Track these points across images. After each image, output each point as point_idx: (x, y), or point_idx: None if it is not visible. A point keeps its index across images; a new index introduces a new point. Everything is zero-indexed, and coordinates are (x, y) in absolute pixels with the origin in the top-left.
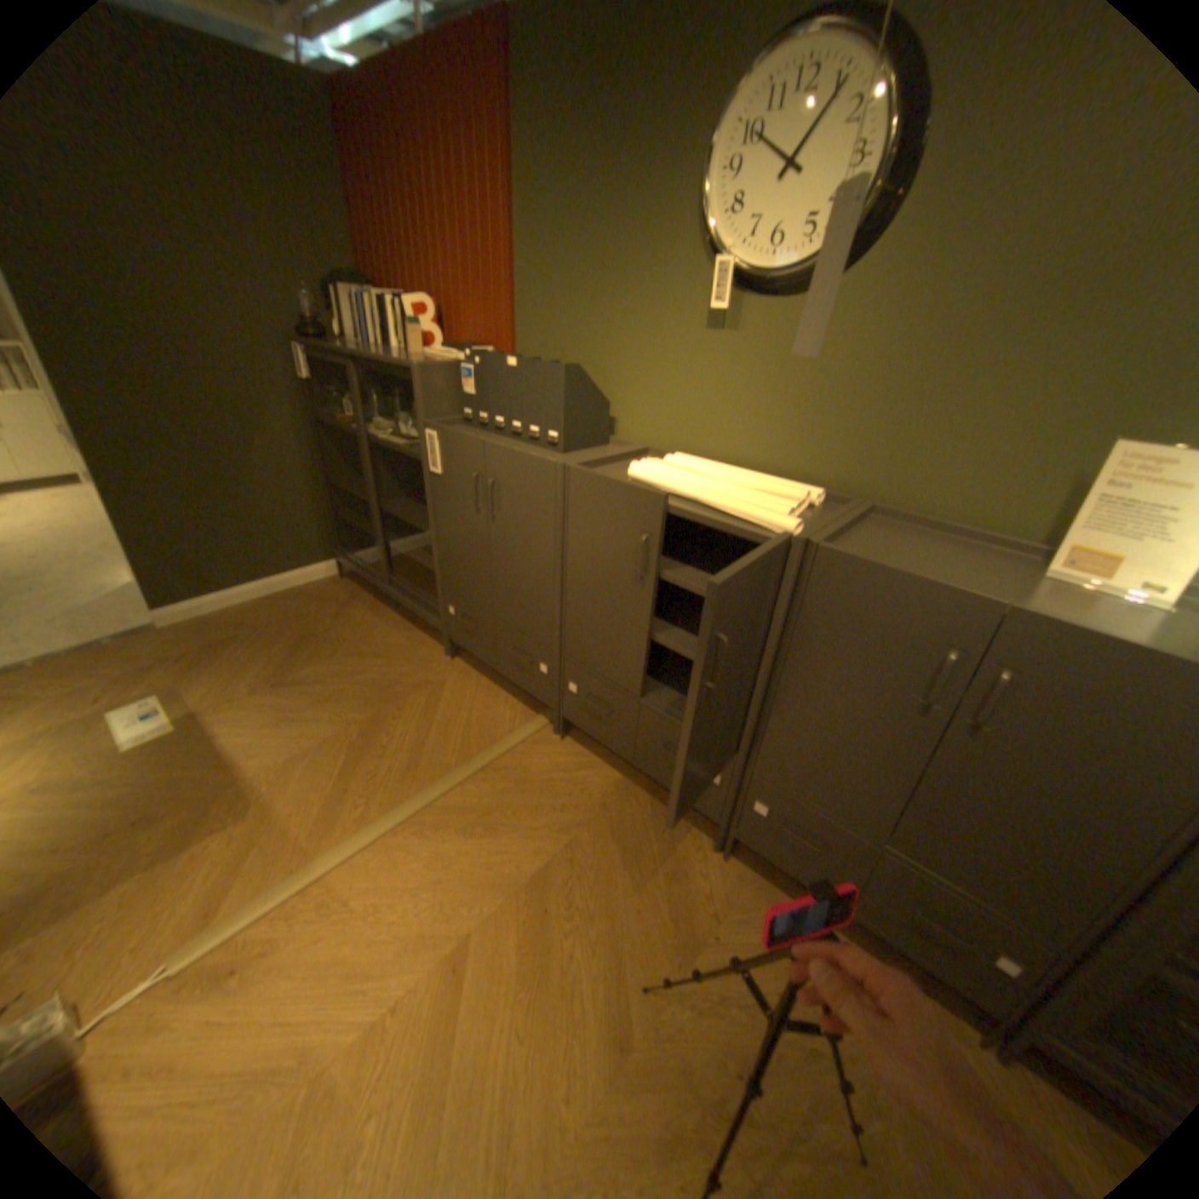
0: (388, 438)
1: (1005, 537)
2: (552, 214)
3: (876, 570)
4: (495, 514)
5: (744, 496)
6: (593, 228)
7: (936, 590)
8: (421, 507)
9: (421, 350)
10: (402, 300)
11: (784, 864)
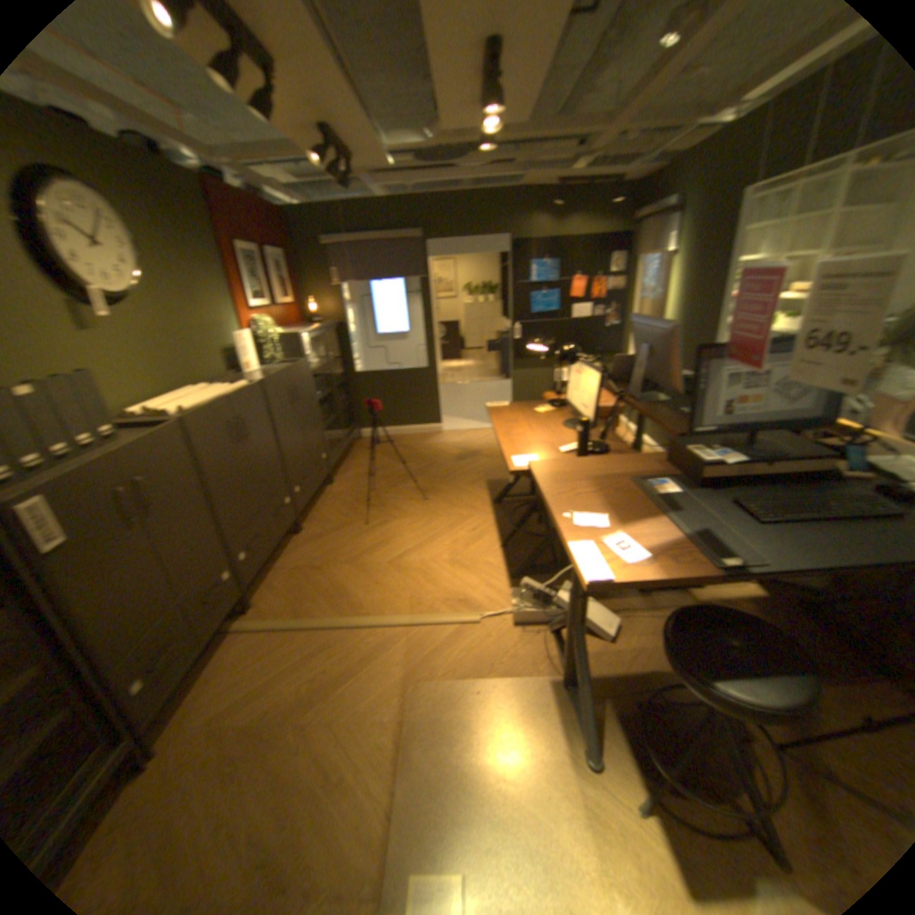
0: None
1: (223, 375)
2: None
3: (271, 378)
4: (144, 508)
5: (214, 390)
6: None
7: (278, 375)
8: None
9: None
10: None
11: (304, 501)
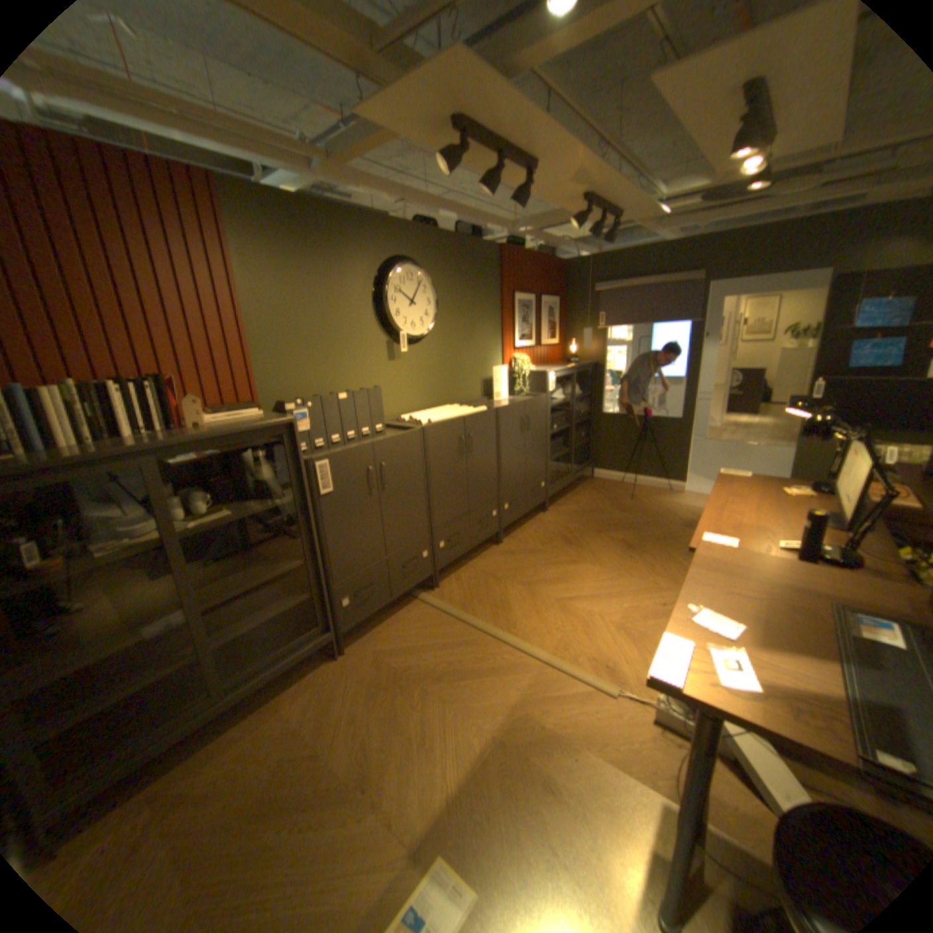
0: (190, 524)
1: (479, 400)
2: (281, 307)
3: (509, 408)
4: (385, 484)
5: (461, 411)
6: (316, 318)
7: (517, 406)
8: (219, 583)
9: (206, 420)
10: (163, 379)
11: (513, 519)
